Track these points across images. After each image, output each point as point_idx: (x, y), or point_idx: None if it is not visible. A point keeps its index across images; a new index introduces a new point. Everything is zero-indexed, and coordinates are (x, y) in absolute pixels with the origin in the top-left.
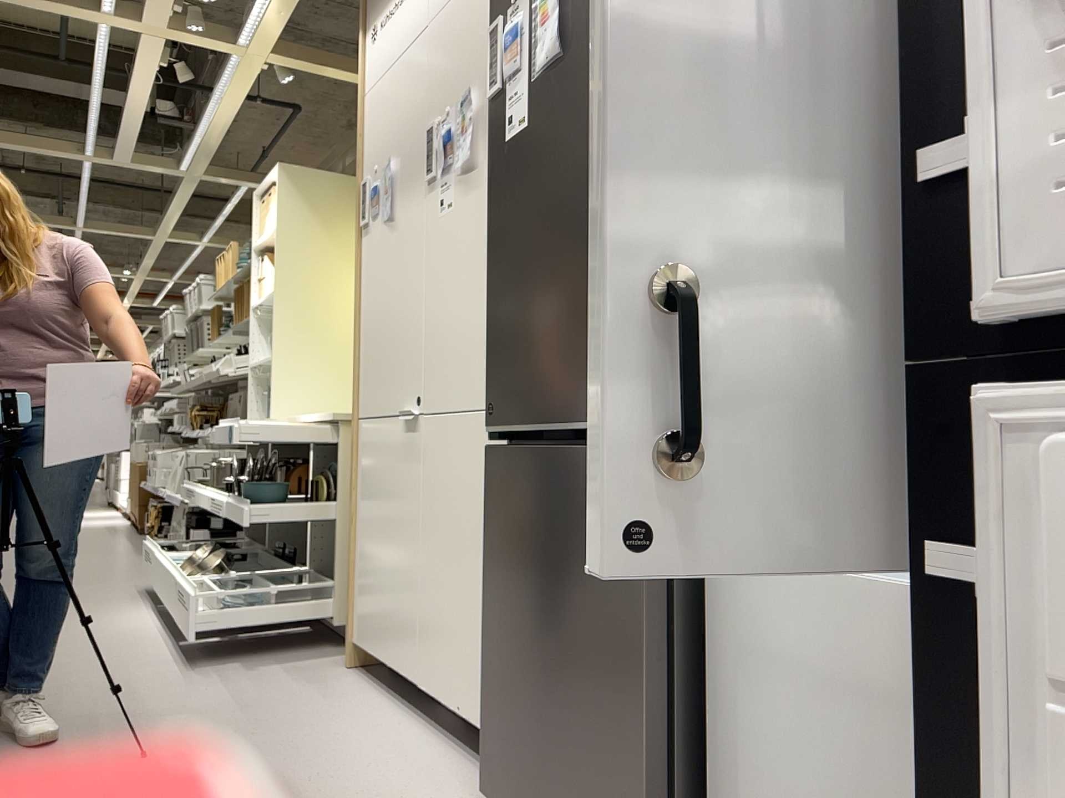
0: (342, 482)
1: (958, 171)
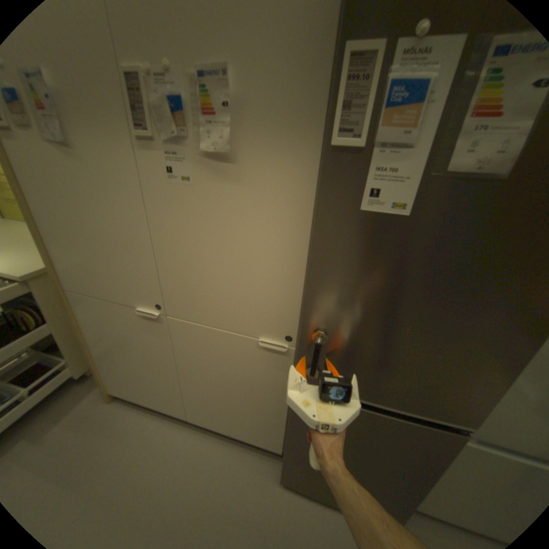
0: (48, 311)
1: None
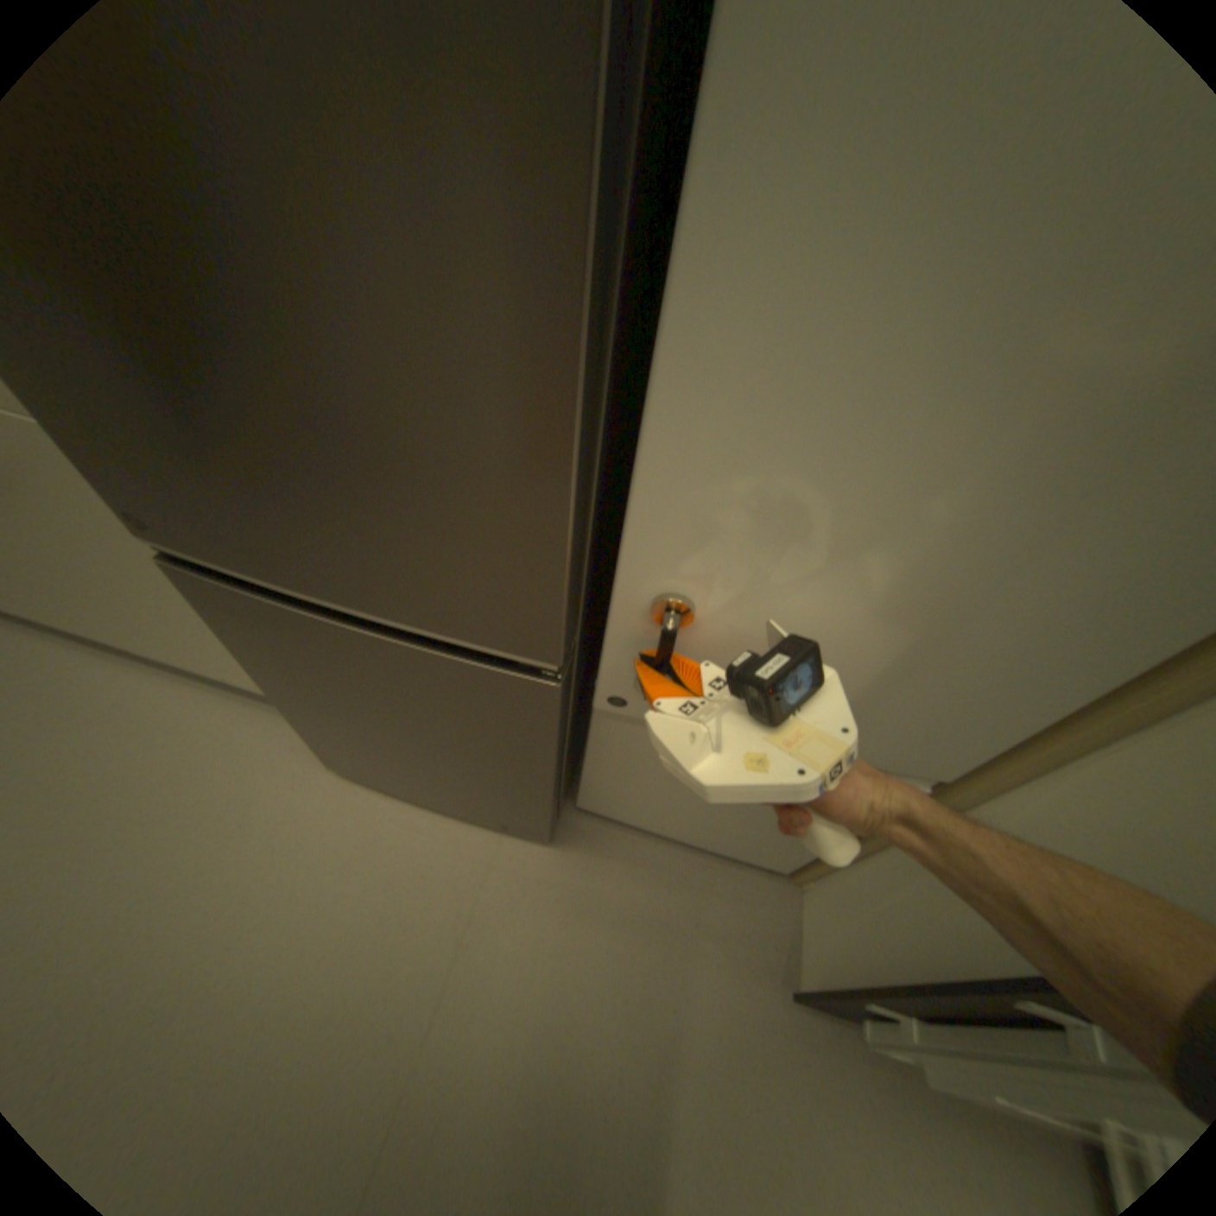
0: None
1: None
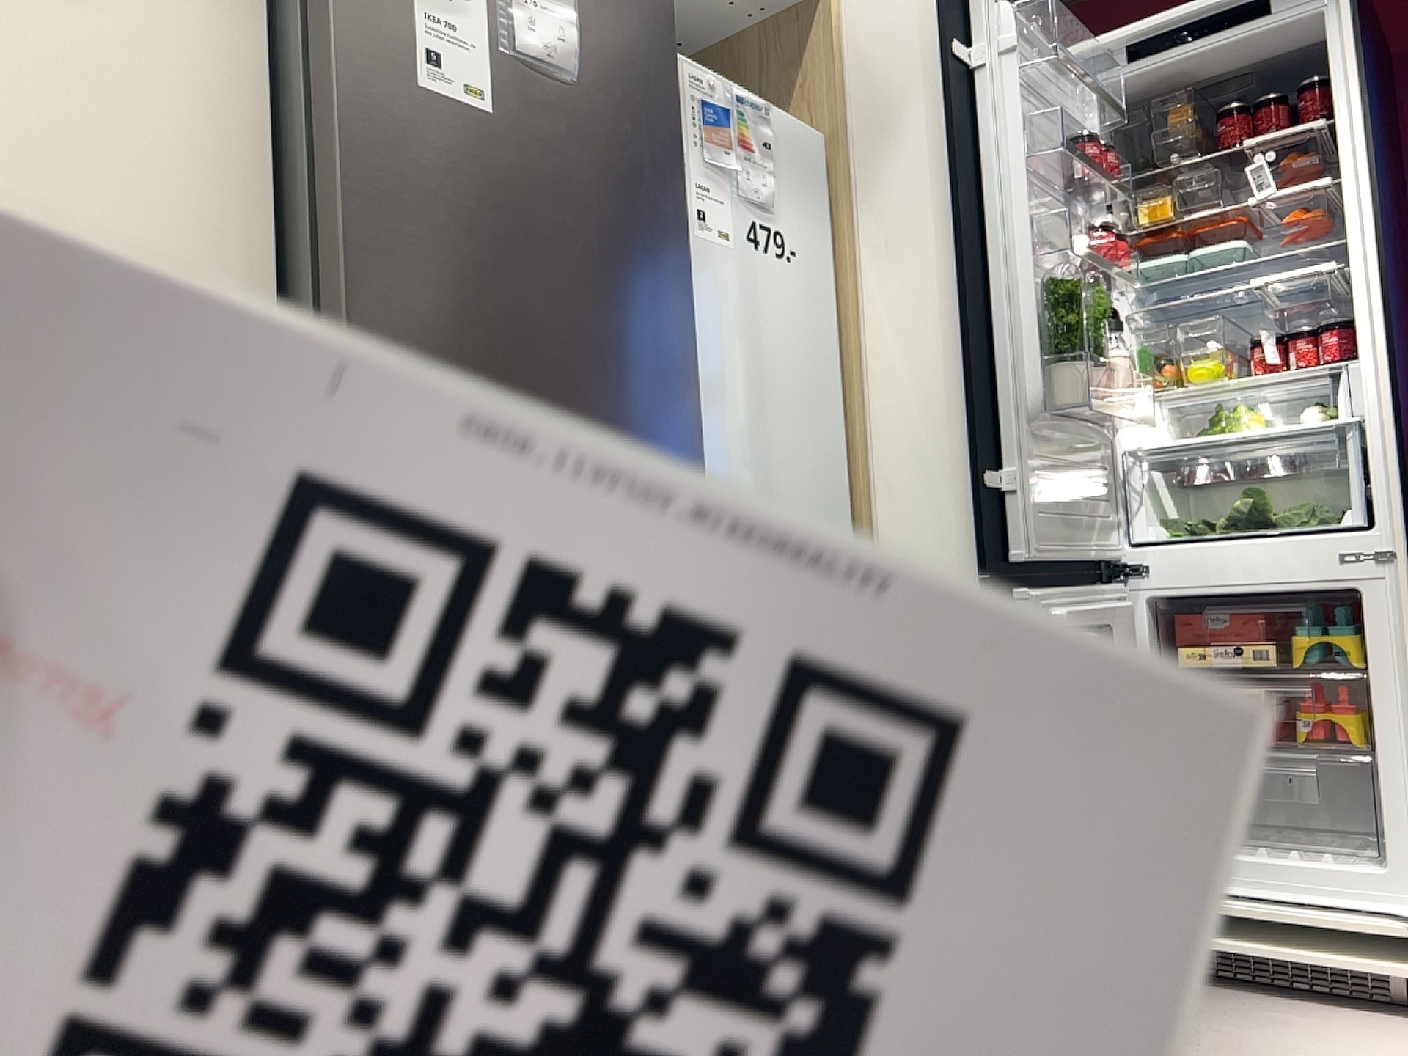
0: None
1: (991, 482)
